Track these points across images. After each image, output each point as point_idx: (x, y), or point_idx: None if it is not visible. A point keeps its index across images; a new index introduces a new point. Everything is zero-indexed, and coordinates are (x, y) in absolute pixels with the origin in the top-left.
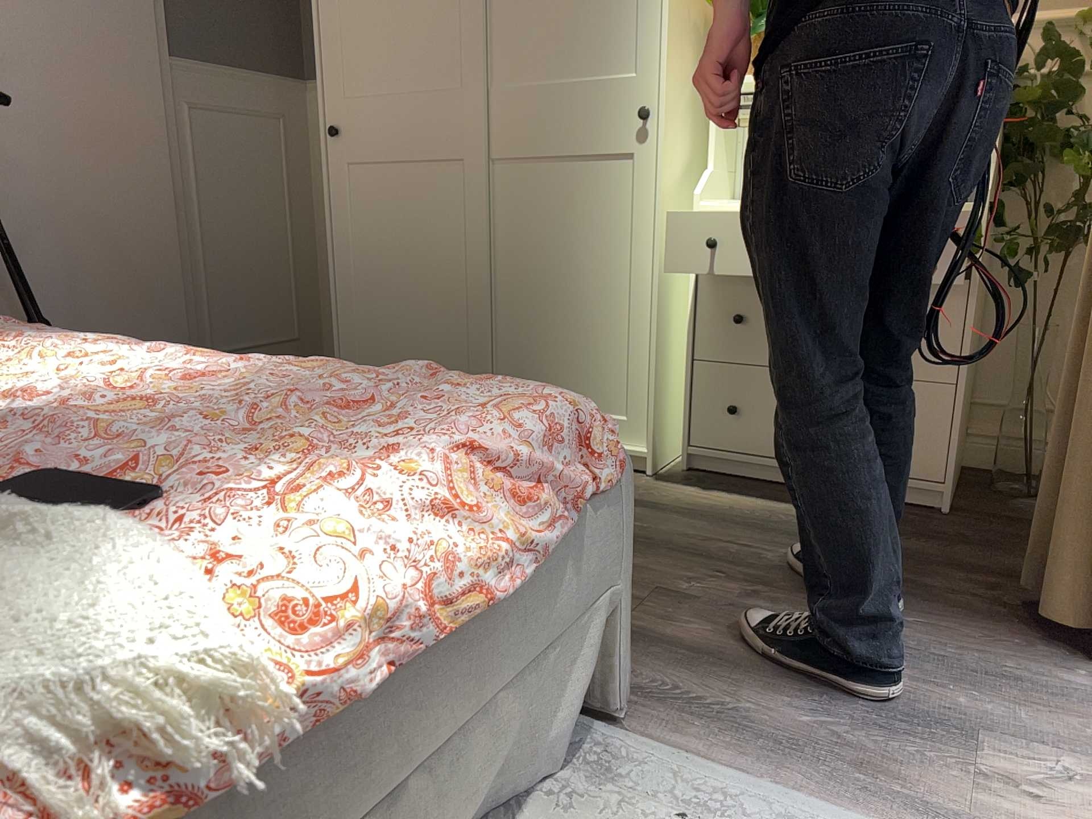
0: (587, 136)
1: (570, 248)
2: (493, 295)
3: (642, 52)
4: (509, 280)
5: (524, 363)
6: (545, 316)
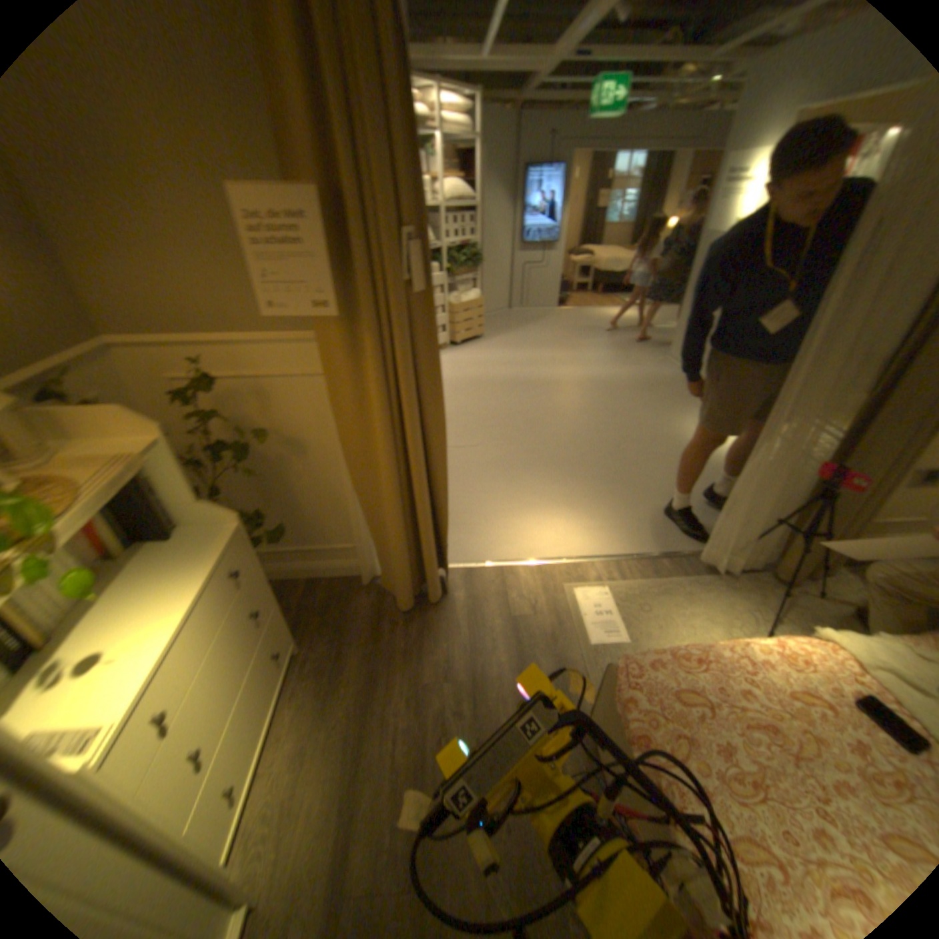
0: None
1: None
2: None
3: None
4: None
5: None
6: None
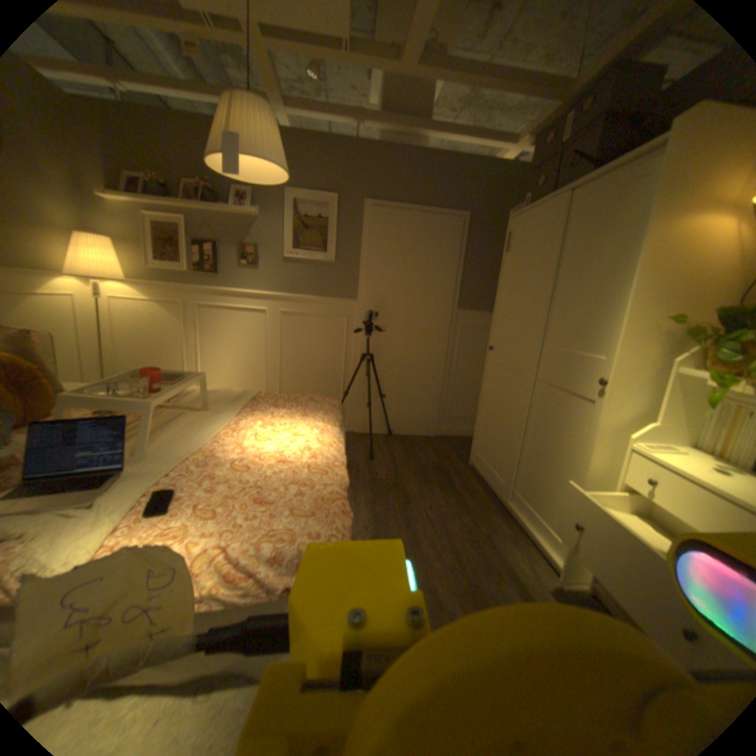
0: (576, 383)
1: (557, 437)
2: (523, 442)
3: (612, 346)
4: (531, 438)
5: (528, 481)
6: (540, 464)
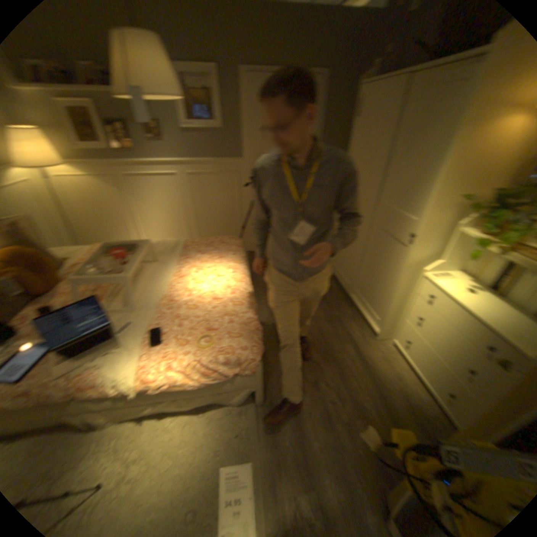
0: (399, 231)
1: (384, 262)
2: (364, 261)
3: (424, 212)
4: (369, 259)
5: (365, 284)
6: (373, 276)
